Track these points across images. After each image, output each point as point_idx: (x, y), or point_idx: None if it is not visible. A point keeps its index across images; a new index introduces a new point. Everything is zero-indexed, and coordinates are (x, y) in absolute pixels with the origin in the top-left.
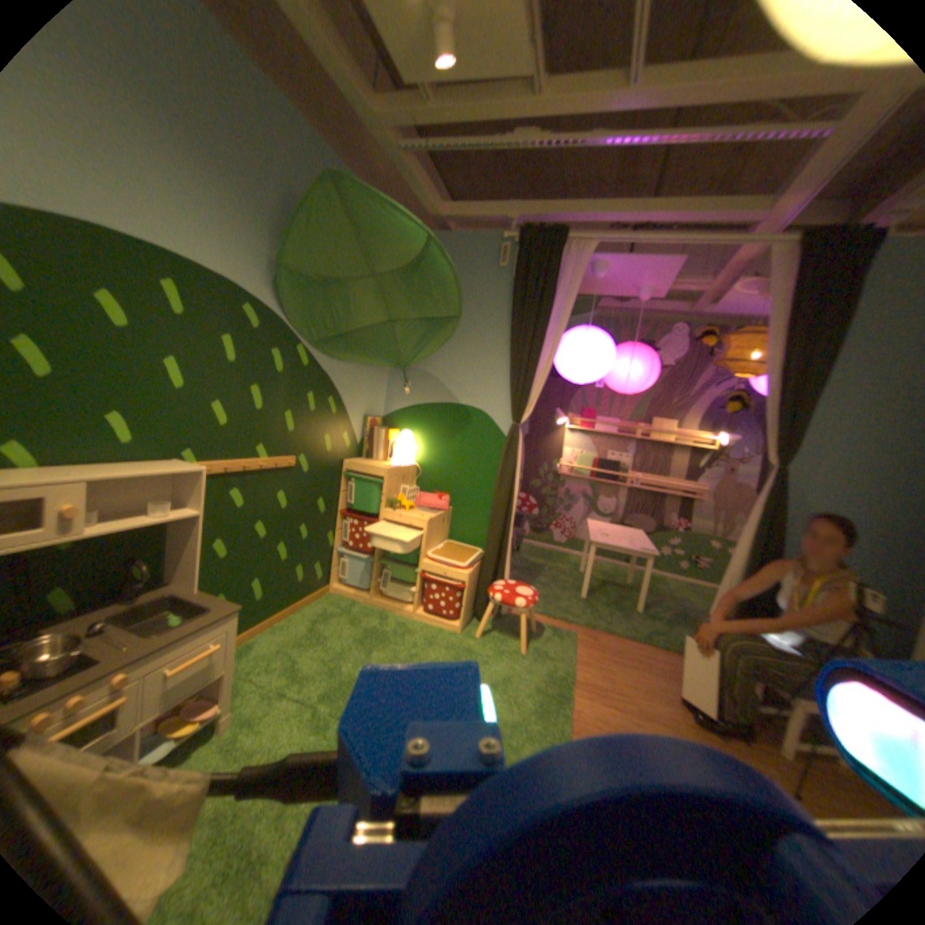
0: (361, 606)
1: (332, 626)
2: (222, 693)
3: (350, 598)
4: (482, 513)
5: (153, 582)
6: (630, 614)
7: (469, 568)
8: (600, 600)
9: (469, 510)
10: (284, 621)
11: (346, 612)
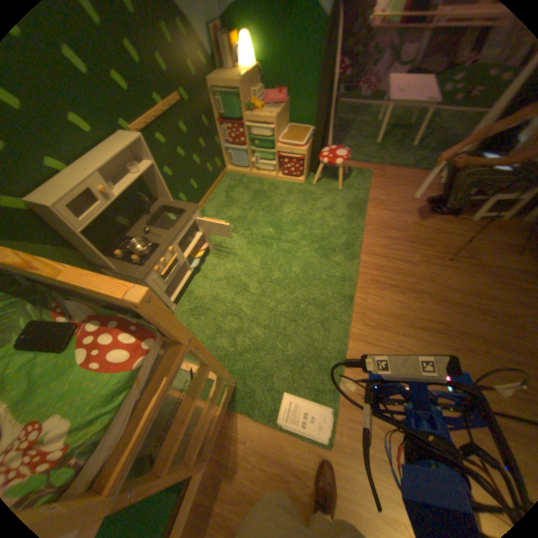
0: (249, 178)
1: (239, 193)
2: (208, 238)
3: (242, 174)
4: (313, 98)
5: (152, 199)
6: (410, 149)
7: (308, 145)
8: (392, 143)
9: (304, 98)
10: (214, 195)
11: (243, 183)
